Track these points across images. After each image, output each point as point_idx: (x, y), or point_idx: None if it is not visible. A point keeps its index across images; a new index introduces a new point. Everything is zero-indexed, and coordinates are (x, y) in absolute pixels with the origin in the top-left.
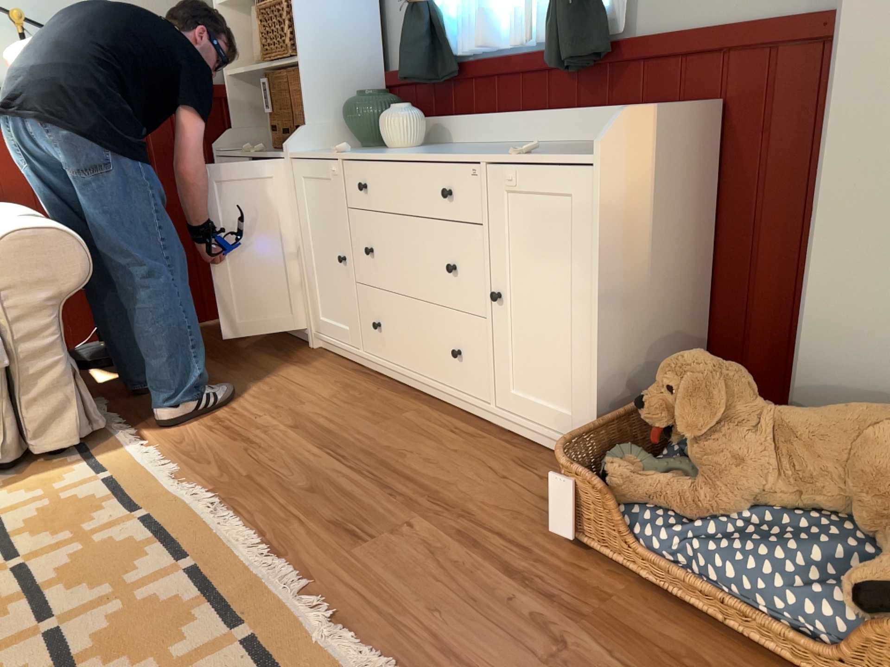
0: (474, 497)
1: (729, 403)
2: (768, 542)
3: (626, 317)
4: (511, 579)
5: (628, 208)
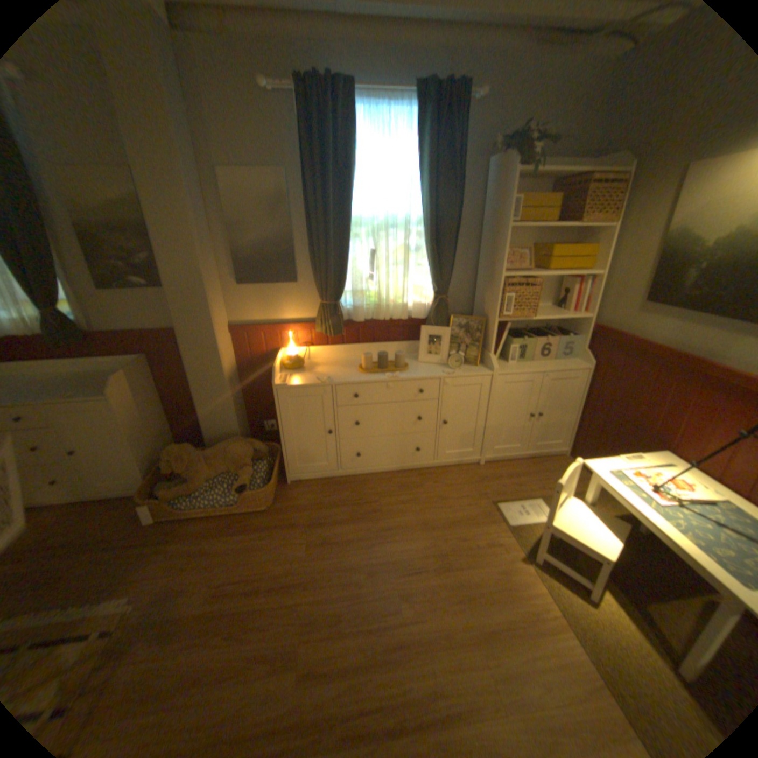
0: (101, 534)
1: (188, 458)
2: (212, 490)
3: (139, 441)
4: (136, 549)
5: (126, 407)
